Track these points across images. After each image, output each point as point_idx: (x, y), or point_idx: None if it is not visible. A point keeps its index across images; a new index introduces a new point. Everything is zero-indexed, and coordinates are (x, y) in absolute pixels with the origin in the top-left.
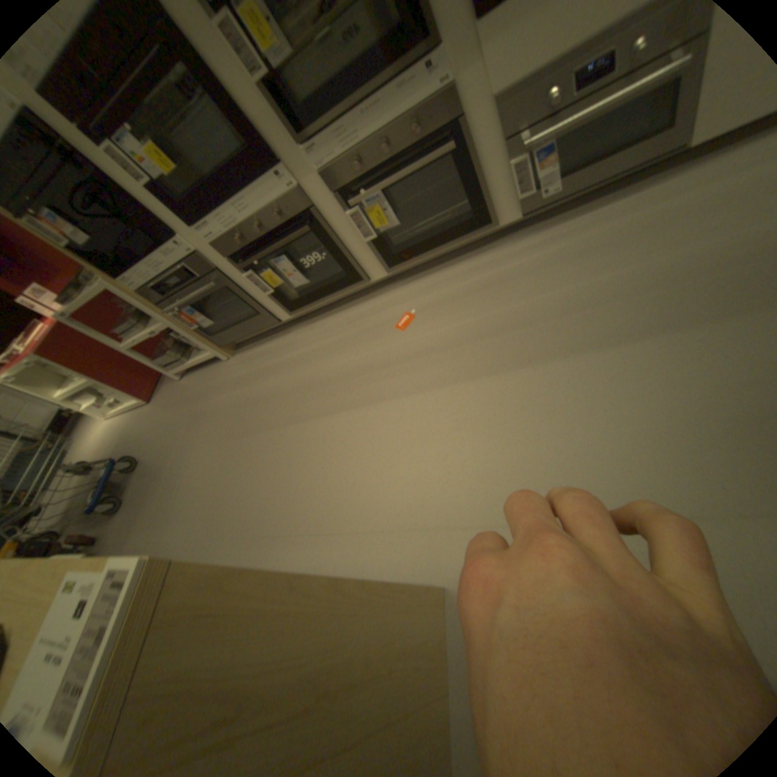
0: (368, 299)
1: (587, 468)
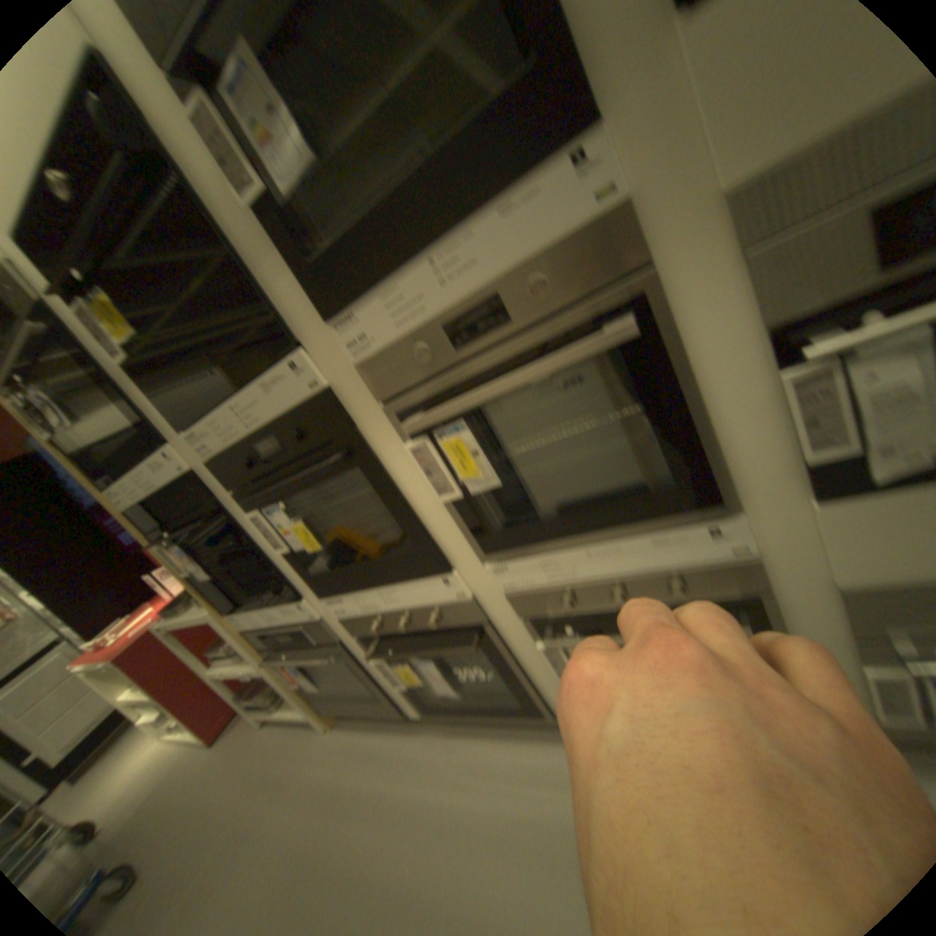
0: (548, 743)
1: None
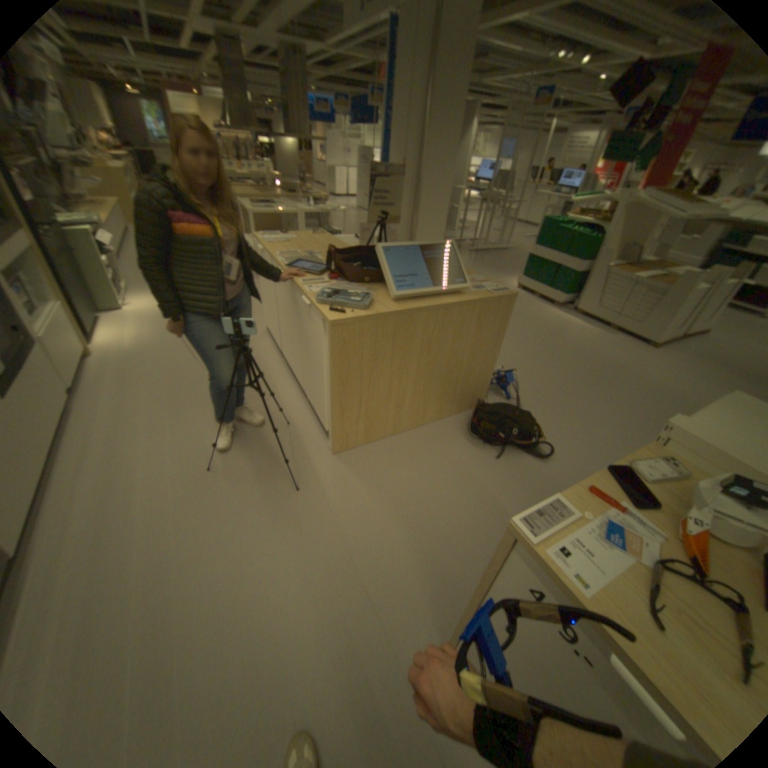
0: None
1: (320, 586)
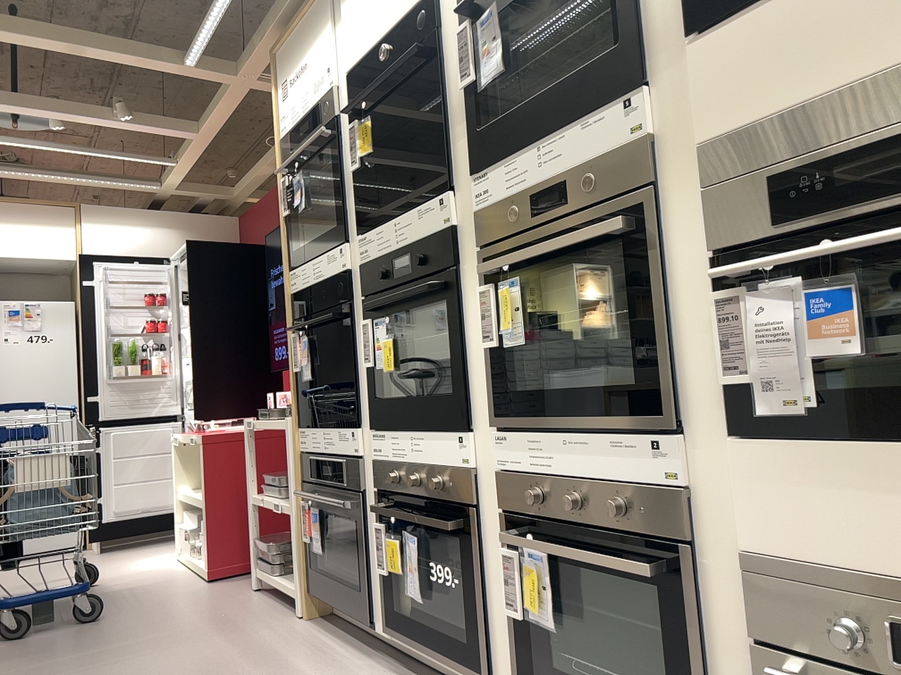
0: None
1: None
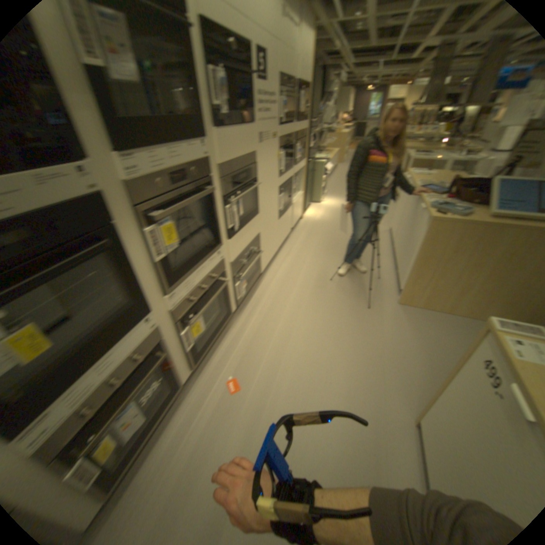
0: (175, 409)
1: (362, 351)
